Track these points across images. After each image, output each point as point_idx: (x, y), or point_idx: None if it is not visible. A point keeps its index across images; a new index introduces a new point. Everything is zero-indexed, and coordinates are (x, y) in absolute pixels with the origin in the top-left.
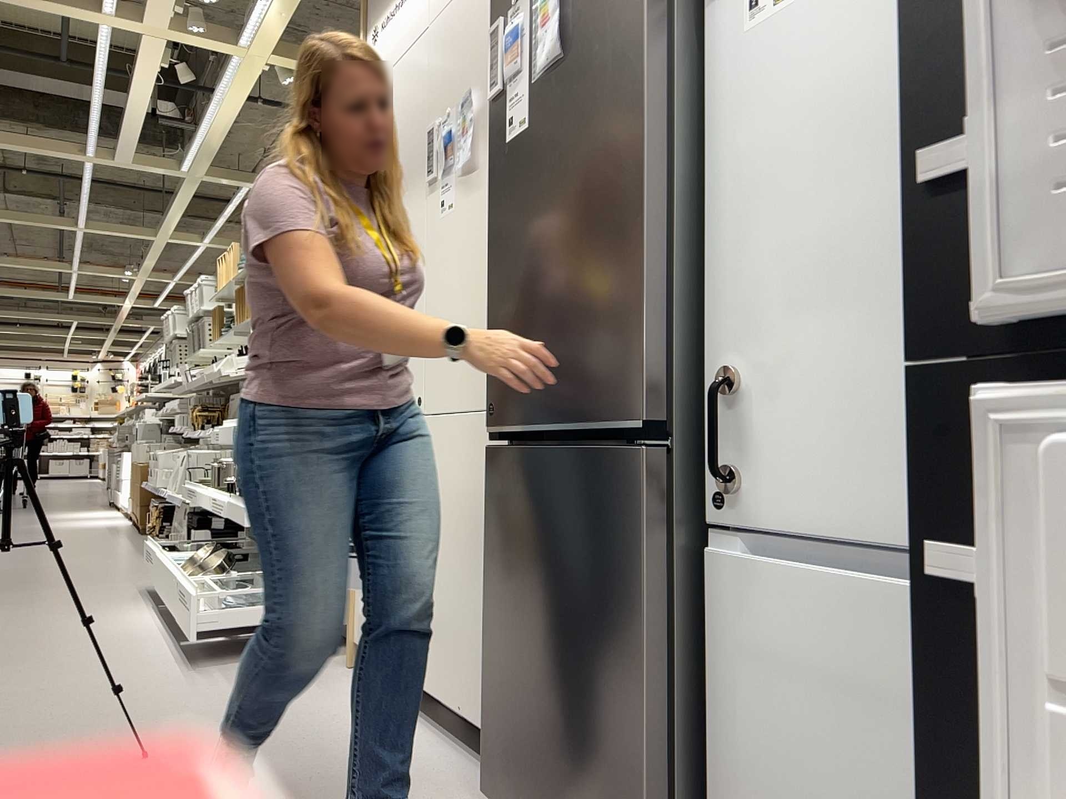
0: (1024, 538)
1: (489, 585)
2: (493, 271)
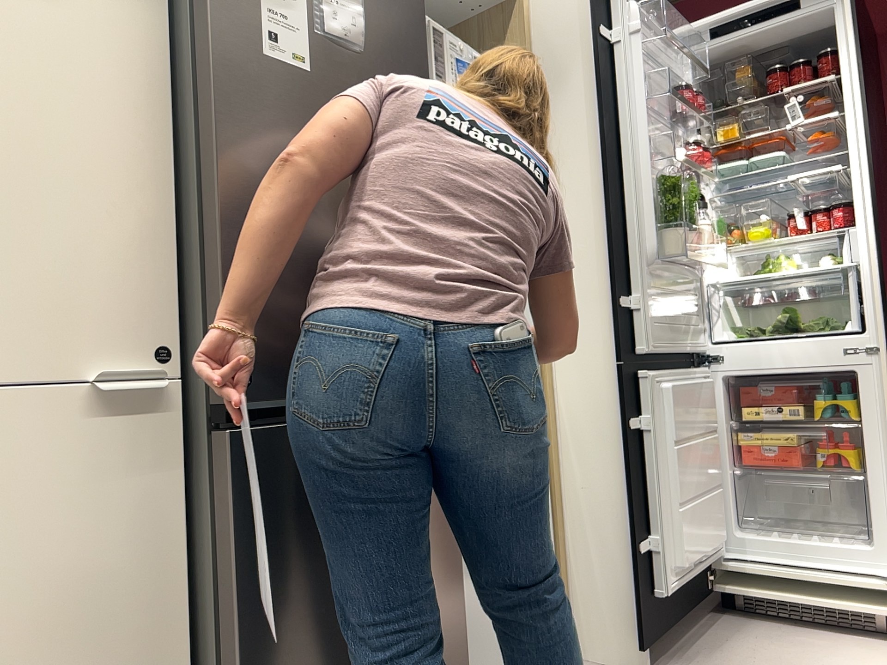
0: (654, 406)
1: (249, 615)
2: (230, 194)
